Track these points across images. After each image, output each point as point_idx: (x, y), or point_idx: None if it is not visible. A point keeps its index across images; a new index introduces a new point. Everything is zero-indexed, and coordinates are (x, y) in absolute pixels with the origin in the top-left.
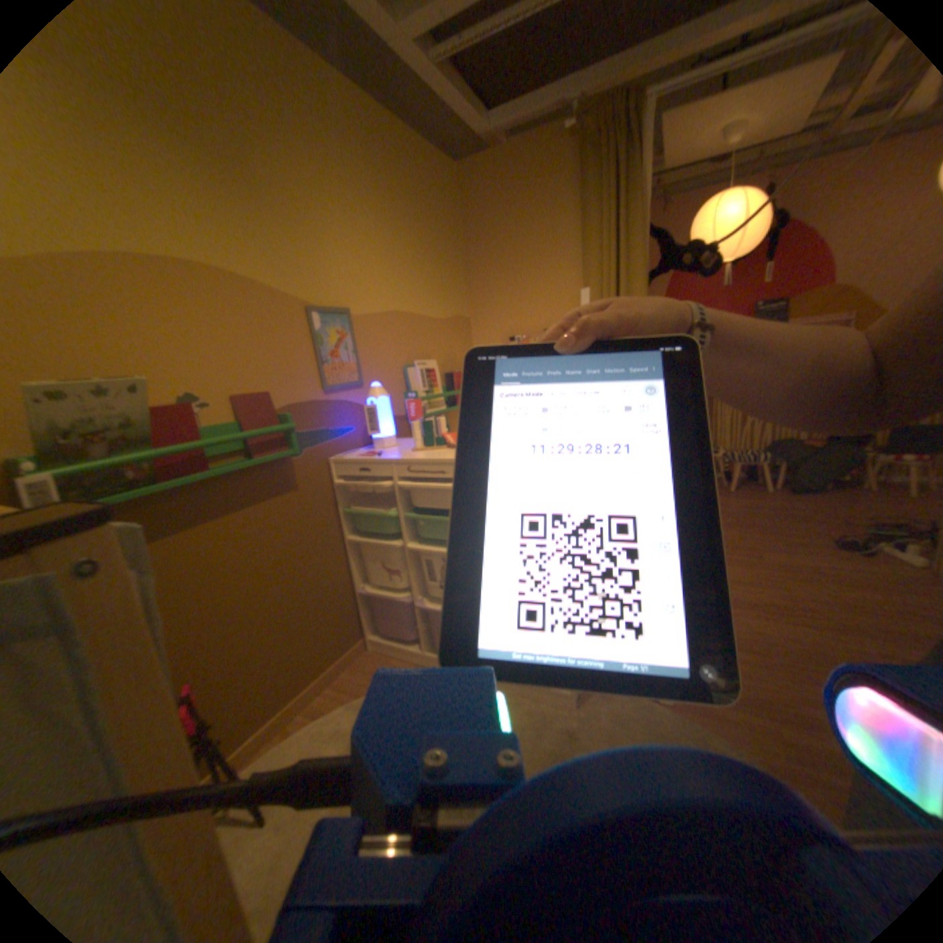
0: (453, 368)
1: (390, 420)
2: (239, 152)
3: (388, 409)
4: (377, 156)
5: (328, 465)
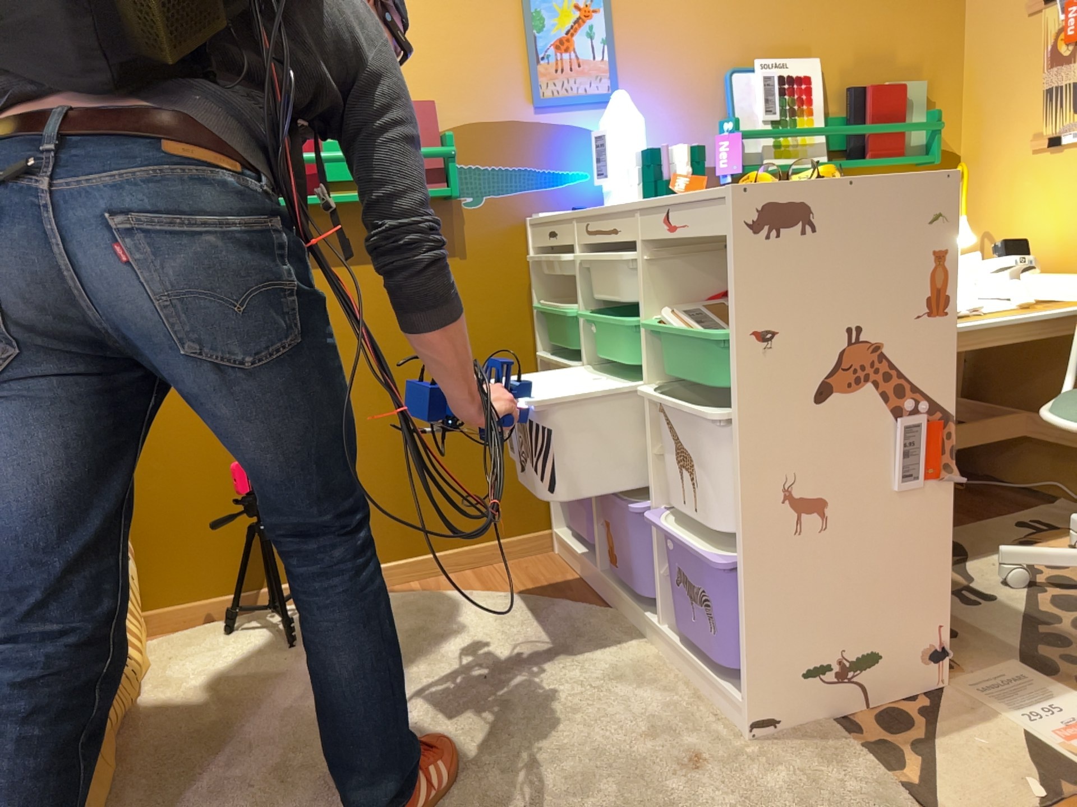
0: (882, 80)
1: (632, 160)
2: None
3: (631, 139)
4: None
5: (526, 229)
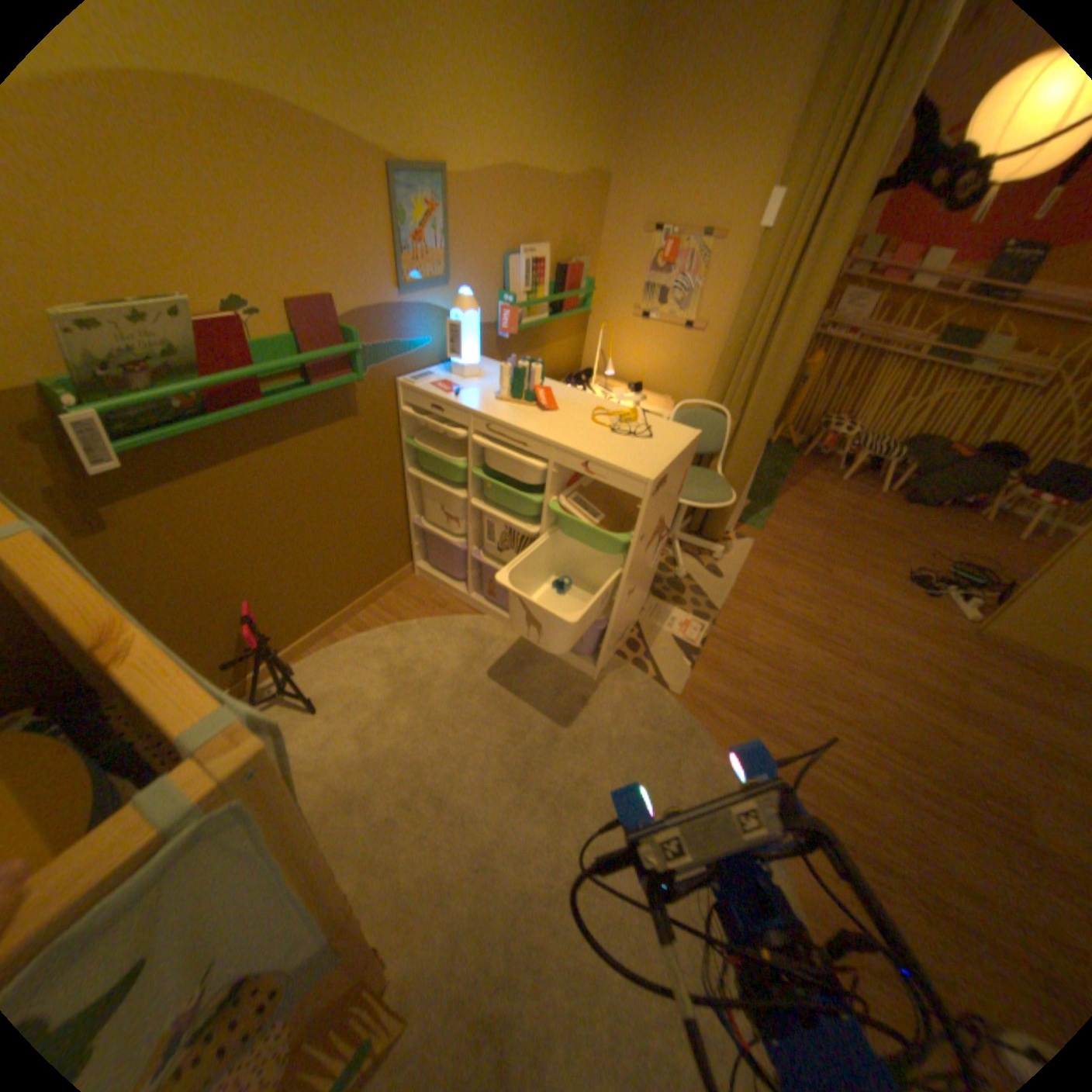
0: (570, 256)
1: (476, 344)
2: None
3: (476, 329)
4: None
5: (396, 387)
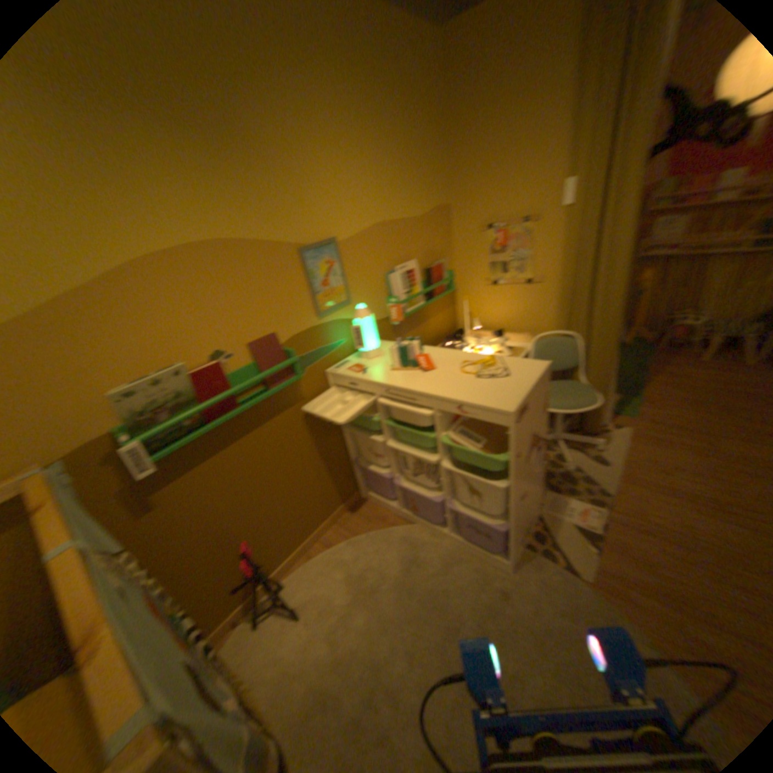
0: (433, 260)
1: (375, 335)
2: (227, 117)
3: (373, 326)
4: (357, 59)
5: (328, 375)
